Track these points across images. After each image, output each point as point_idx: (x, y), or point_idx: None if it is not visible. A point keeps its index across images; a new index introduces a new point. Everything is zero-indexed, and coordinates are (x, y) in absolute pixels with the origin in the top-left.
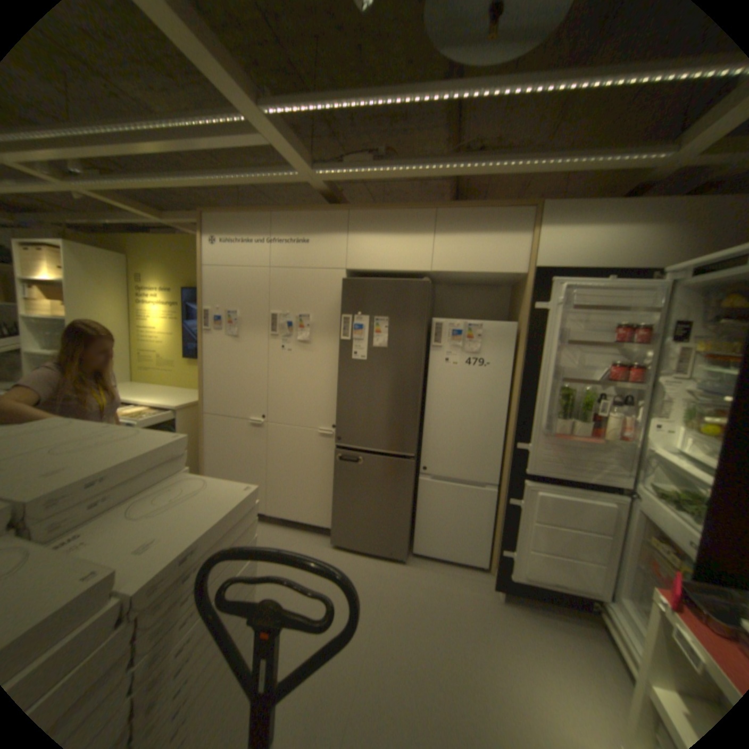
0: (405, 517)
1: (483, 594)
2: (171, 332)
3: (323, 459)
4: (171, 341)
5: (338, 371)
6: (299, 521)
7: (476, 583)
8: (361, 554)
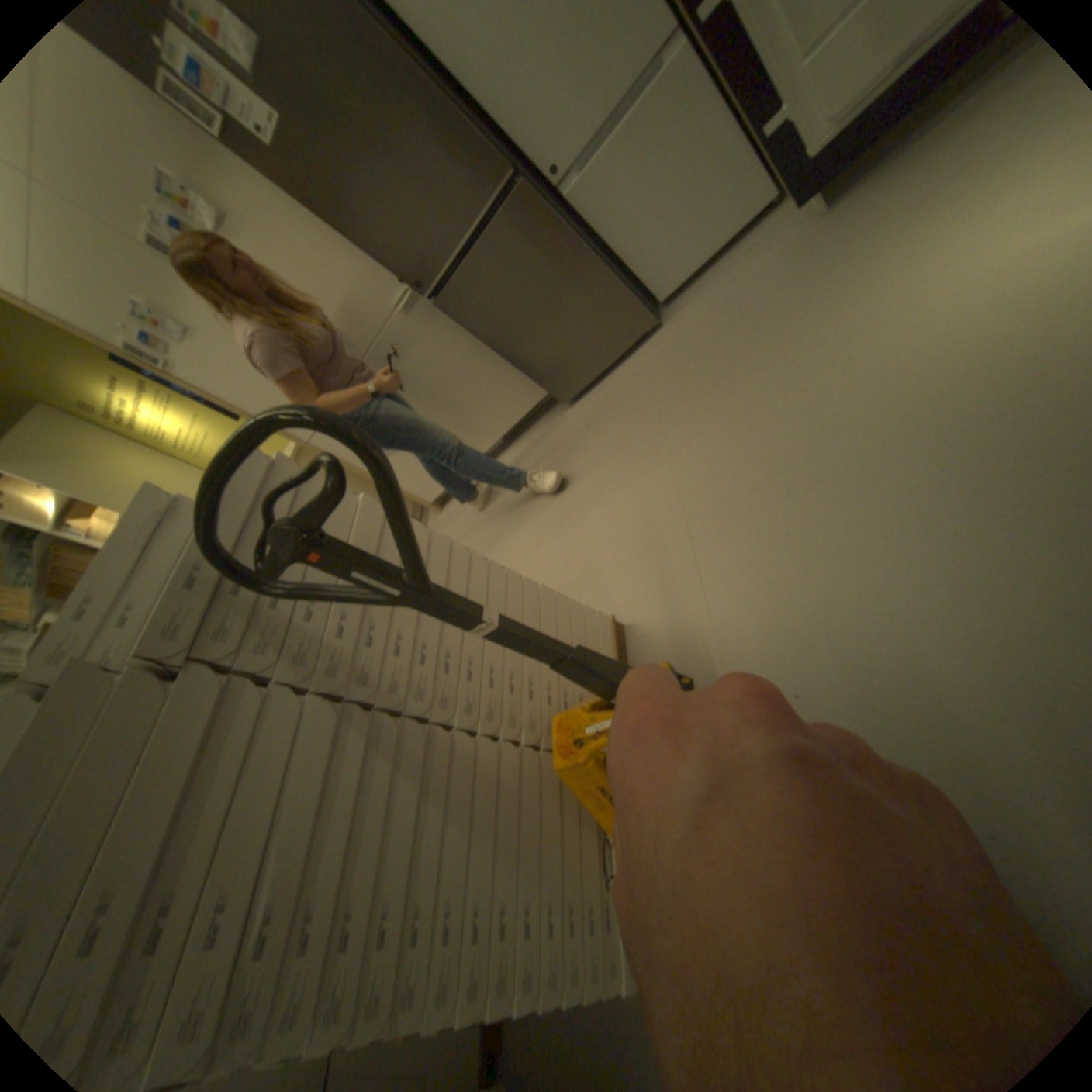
0: (600, 271)
1: (789, 231)
2: (195, 416)
3: (449, 333)
4: (211, 424)
5: (300, 199)
6: (517, 421)
7: (771, 230)
8: (605, 375)
